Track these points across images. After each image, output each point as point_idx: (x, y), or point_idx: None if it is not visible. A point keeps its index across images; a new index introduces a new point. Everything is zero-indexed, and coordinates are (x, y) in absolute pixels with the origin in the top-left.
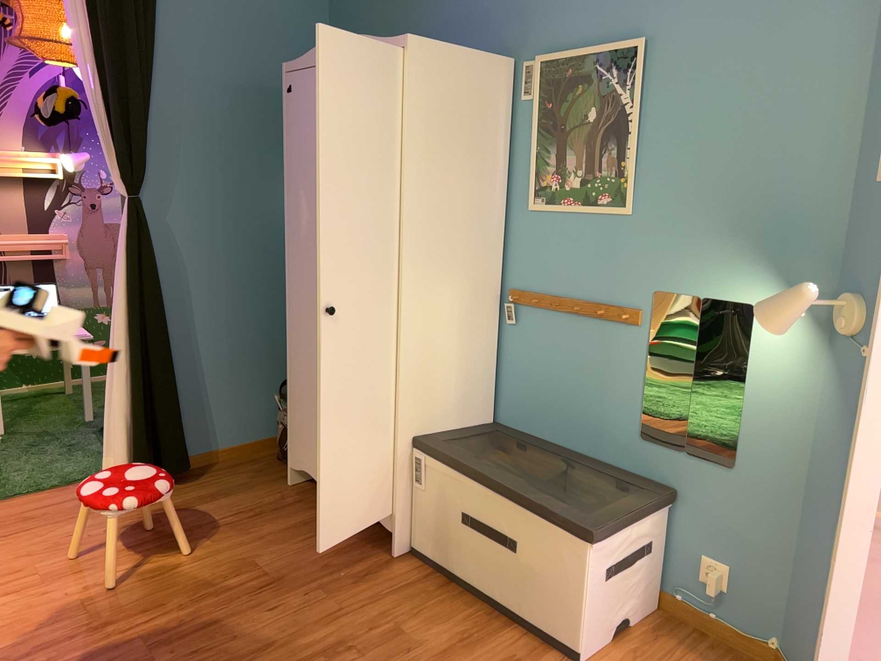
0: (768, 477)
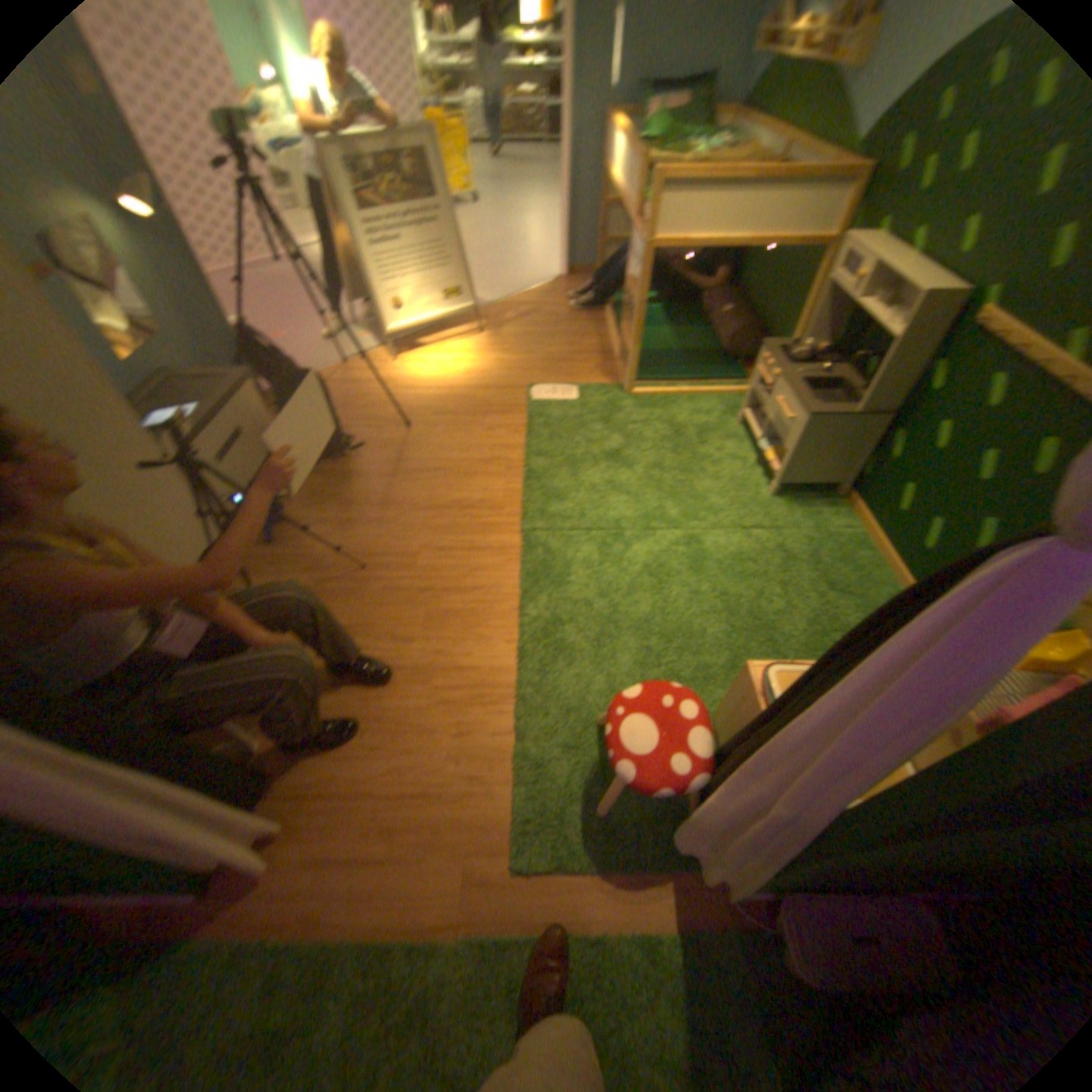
0: (165, 322)
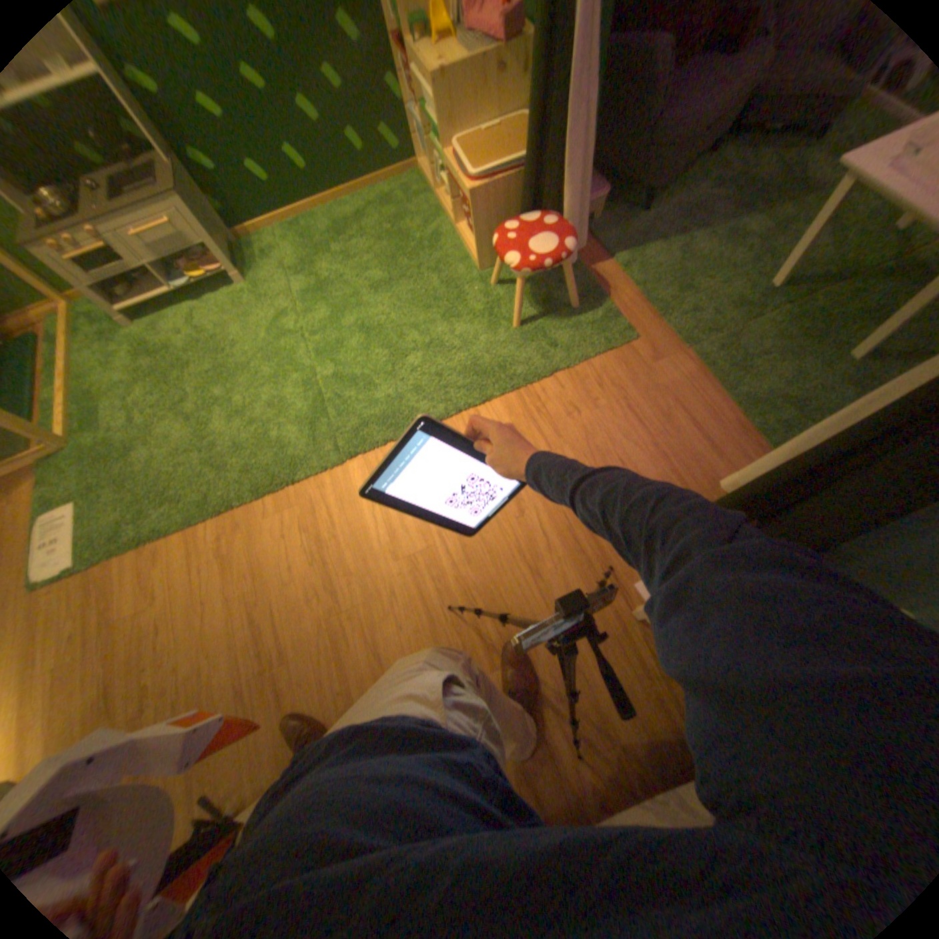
0: None
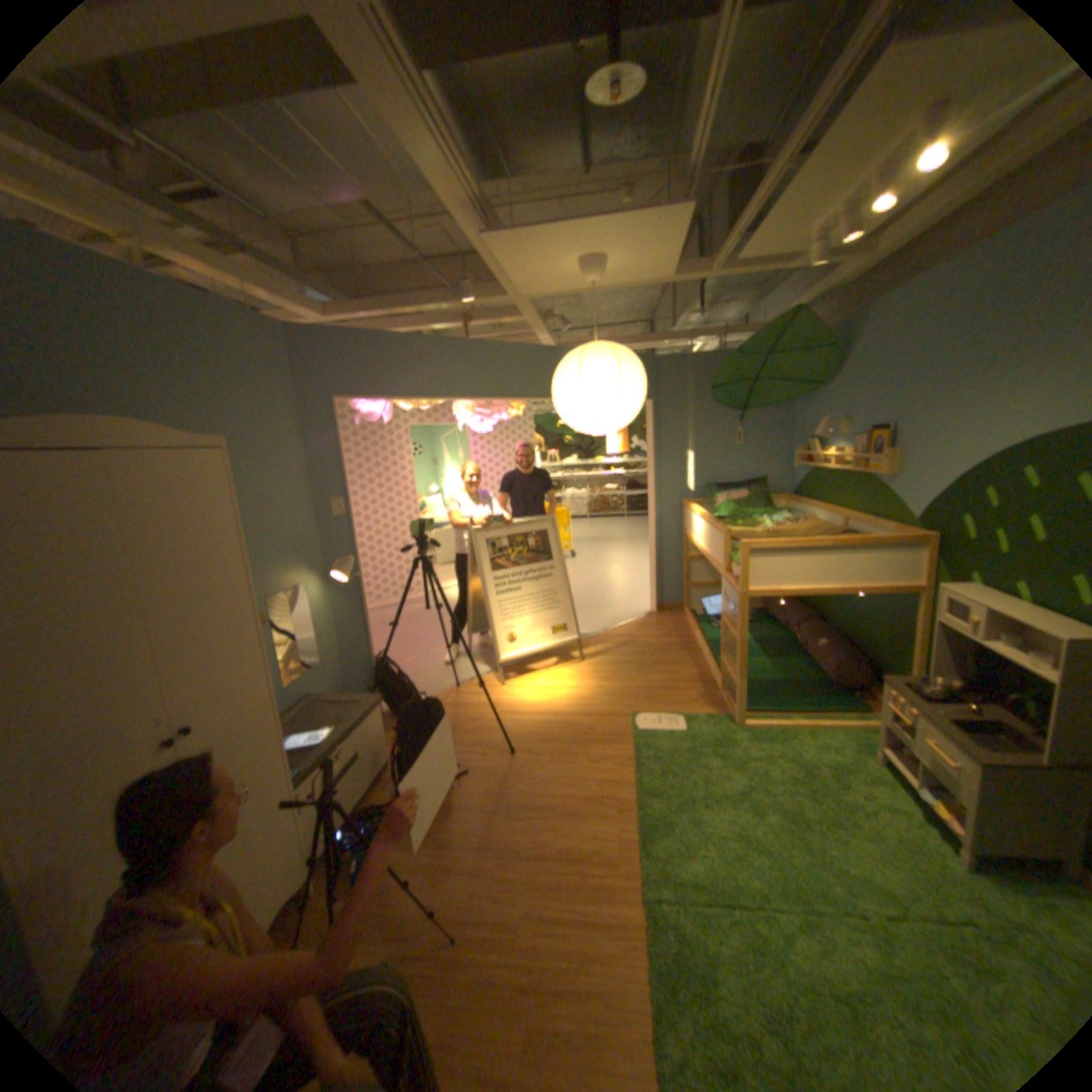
0: (327, 655)
